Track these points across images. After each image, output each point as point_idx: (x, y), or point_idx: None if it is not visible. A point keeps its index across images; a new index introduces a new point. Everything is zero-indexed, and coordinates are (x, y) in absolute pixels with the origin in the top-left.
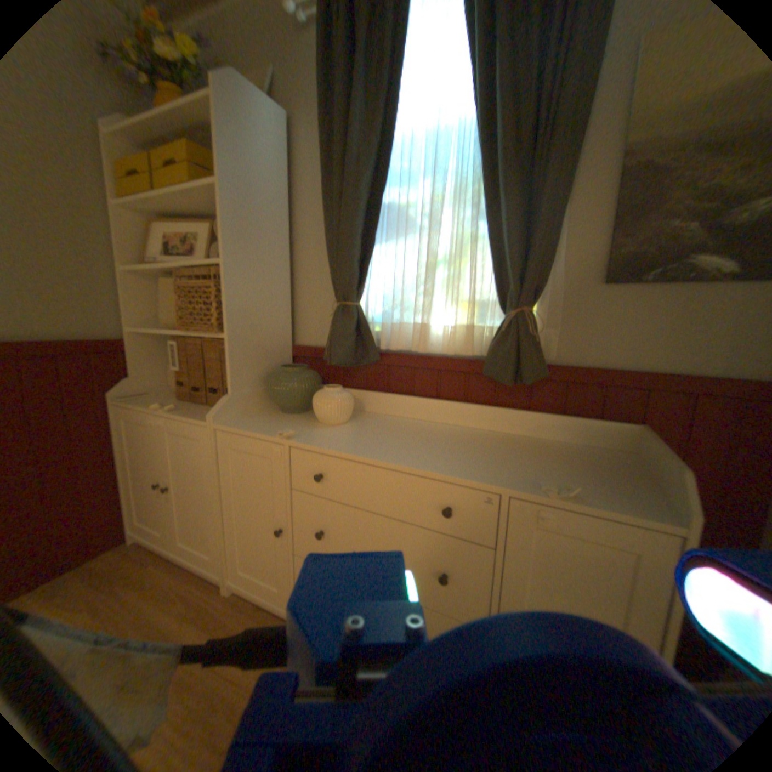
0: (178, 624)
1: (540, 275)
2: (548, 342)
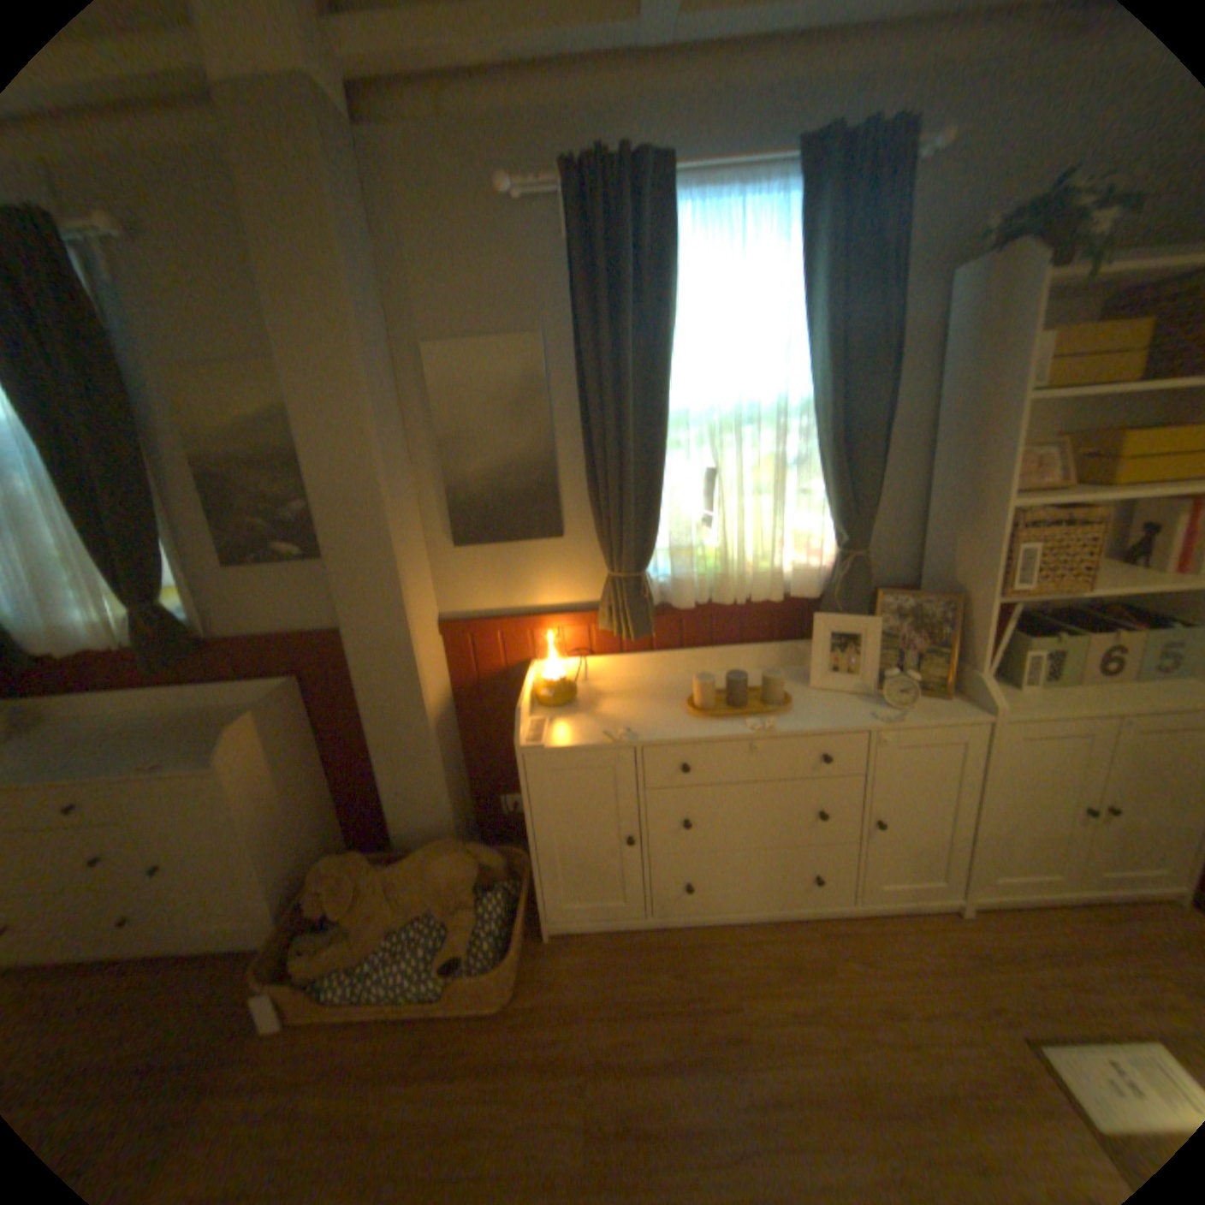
0: None
1: (135, 578)
2: (195, 622)
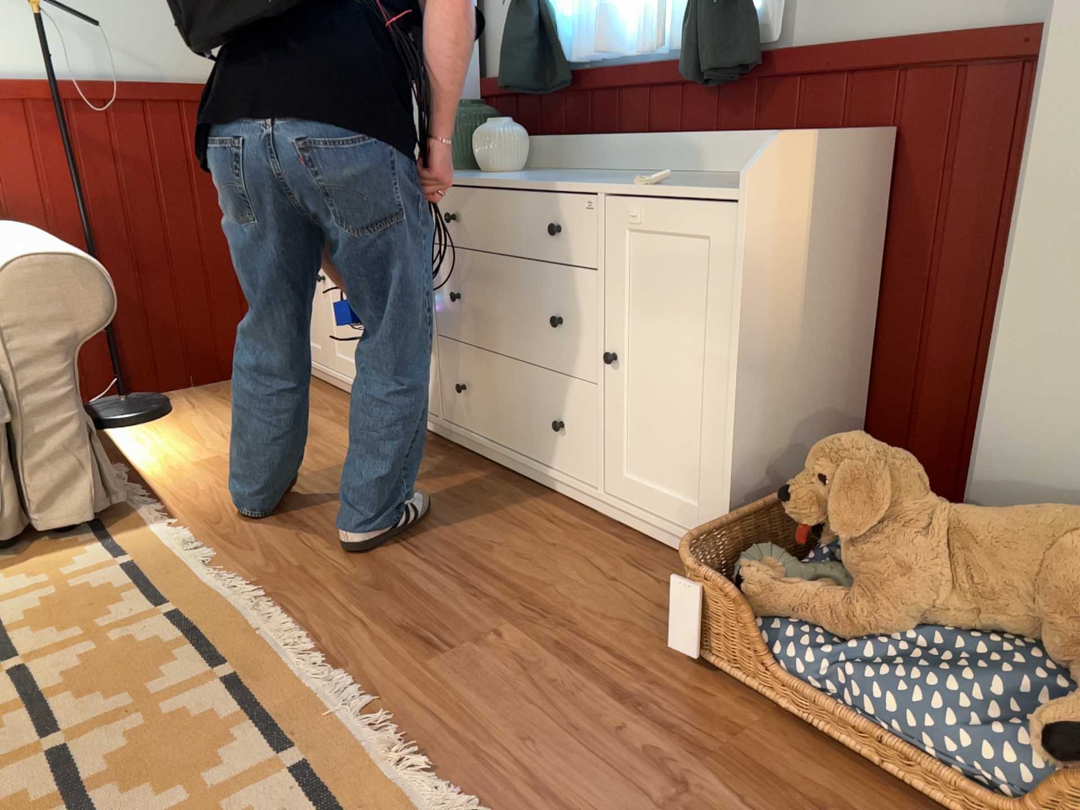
0: (323, 422)
1: None
2: (768, 16)
